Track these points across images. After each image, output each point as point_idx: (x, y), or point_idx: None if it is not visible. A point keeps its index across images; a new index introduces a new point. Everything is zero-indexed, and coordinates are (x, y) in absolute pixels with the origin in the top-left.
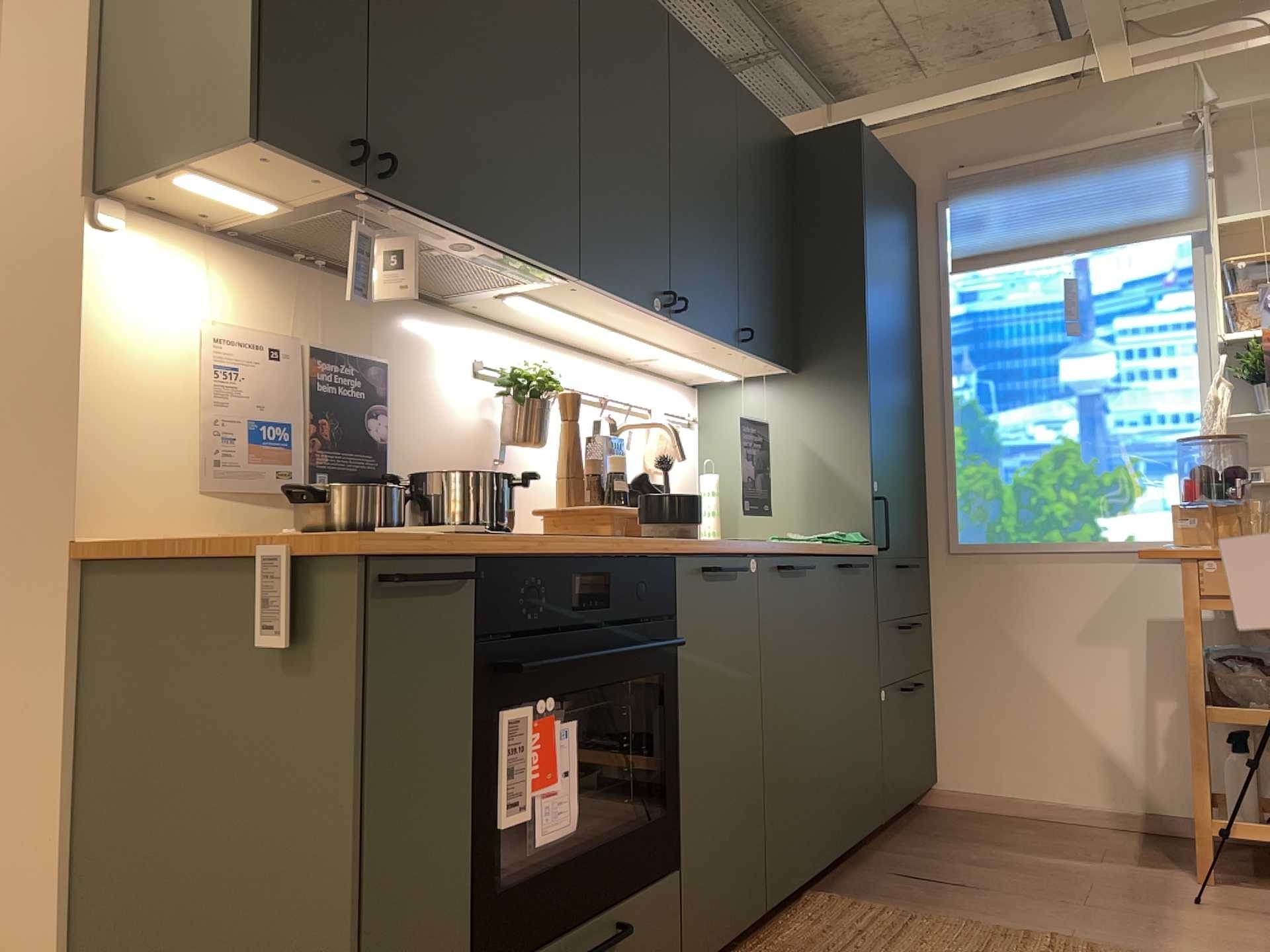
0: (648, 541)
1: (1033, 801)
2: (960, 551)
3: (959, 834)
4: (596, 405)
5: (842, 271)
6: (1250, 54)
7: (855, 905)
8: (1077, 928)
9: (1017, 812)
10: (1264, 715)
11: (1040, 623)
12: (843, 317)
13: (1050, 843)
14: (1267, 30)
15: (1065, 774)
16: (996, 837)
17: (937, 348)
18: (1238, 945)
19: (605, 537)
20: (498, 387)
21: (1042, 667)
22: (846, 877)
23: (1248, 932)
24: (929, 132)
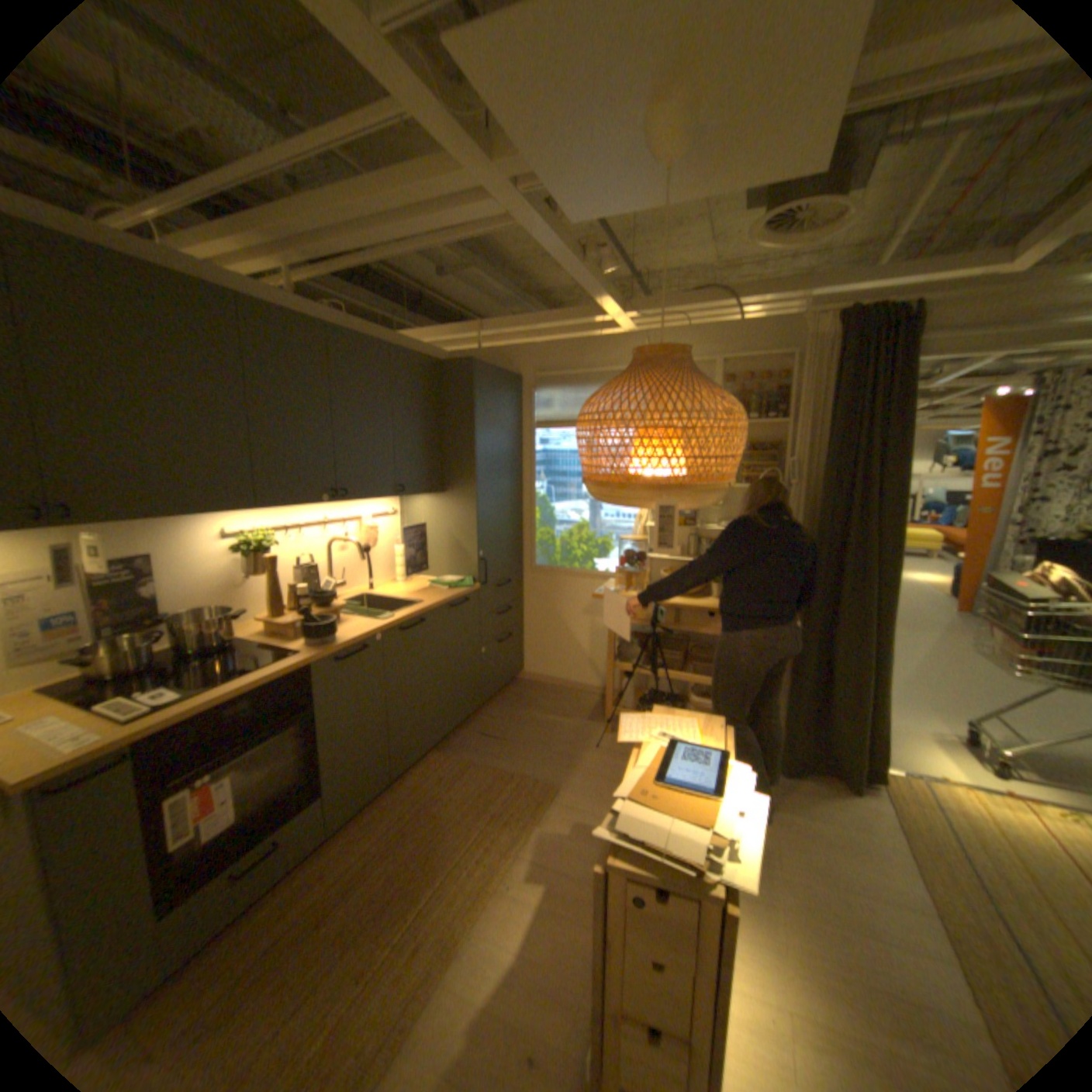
0: (299, 650)
1: (559, 680)
2: (534, 569)
3: (520, 702)
4: (322, 523)
5: (463, 442)
6: (679, 329)
7: (445, 761)
8: (535, 770)
9: (552, 685)
10: (634, 669)
11: (567, 605)
12: (463, 467)
13: (557, 707)
14: (686, 318)
15: (573, 670)
16: (535, 703)
17: (528, 467)
18: (596, 777)
19: (257, 669)
20: (231, 550)
21: (566, 624)
22: (453, 738)
23: (605, 767)
24: (528, 346)
